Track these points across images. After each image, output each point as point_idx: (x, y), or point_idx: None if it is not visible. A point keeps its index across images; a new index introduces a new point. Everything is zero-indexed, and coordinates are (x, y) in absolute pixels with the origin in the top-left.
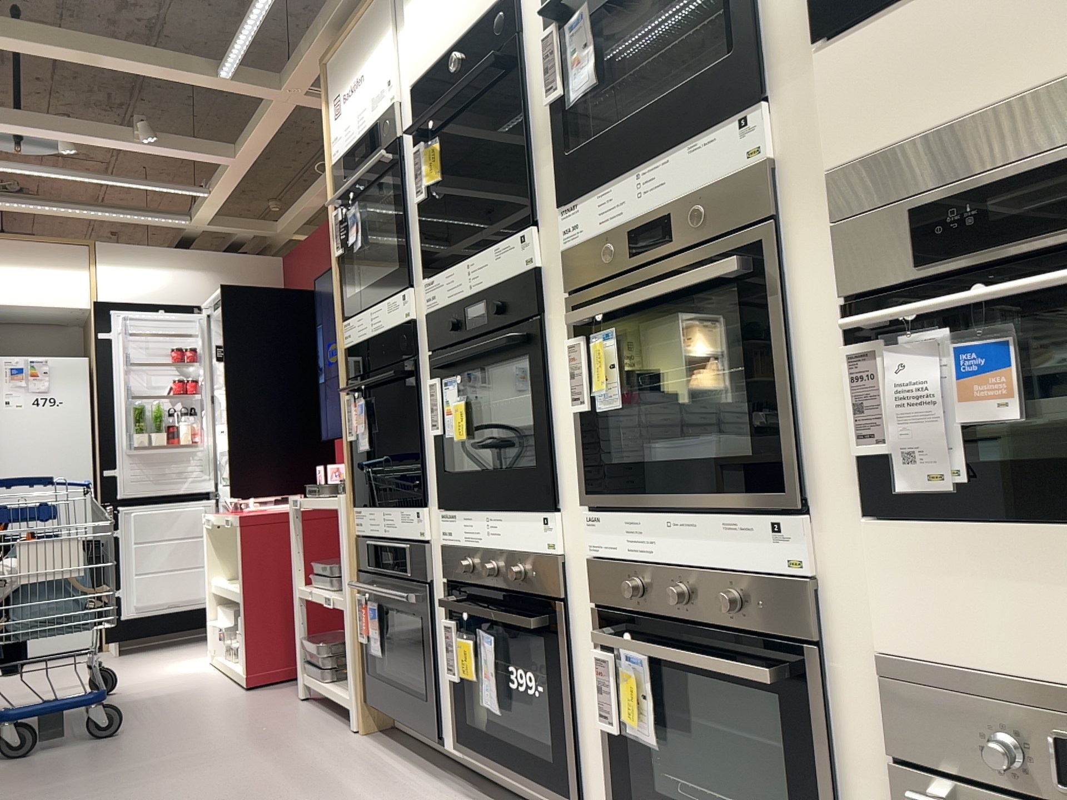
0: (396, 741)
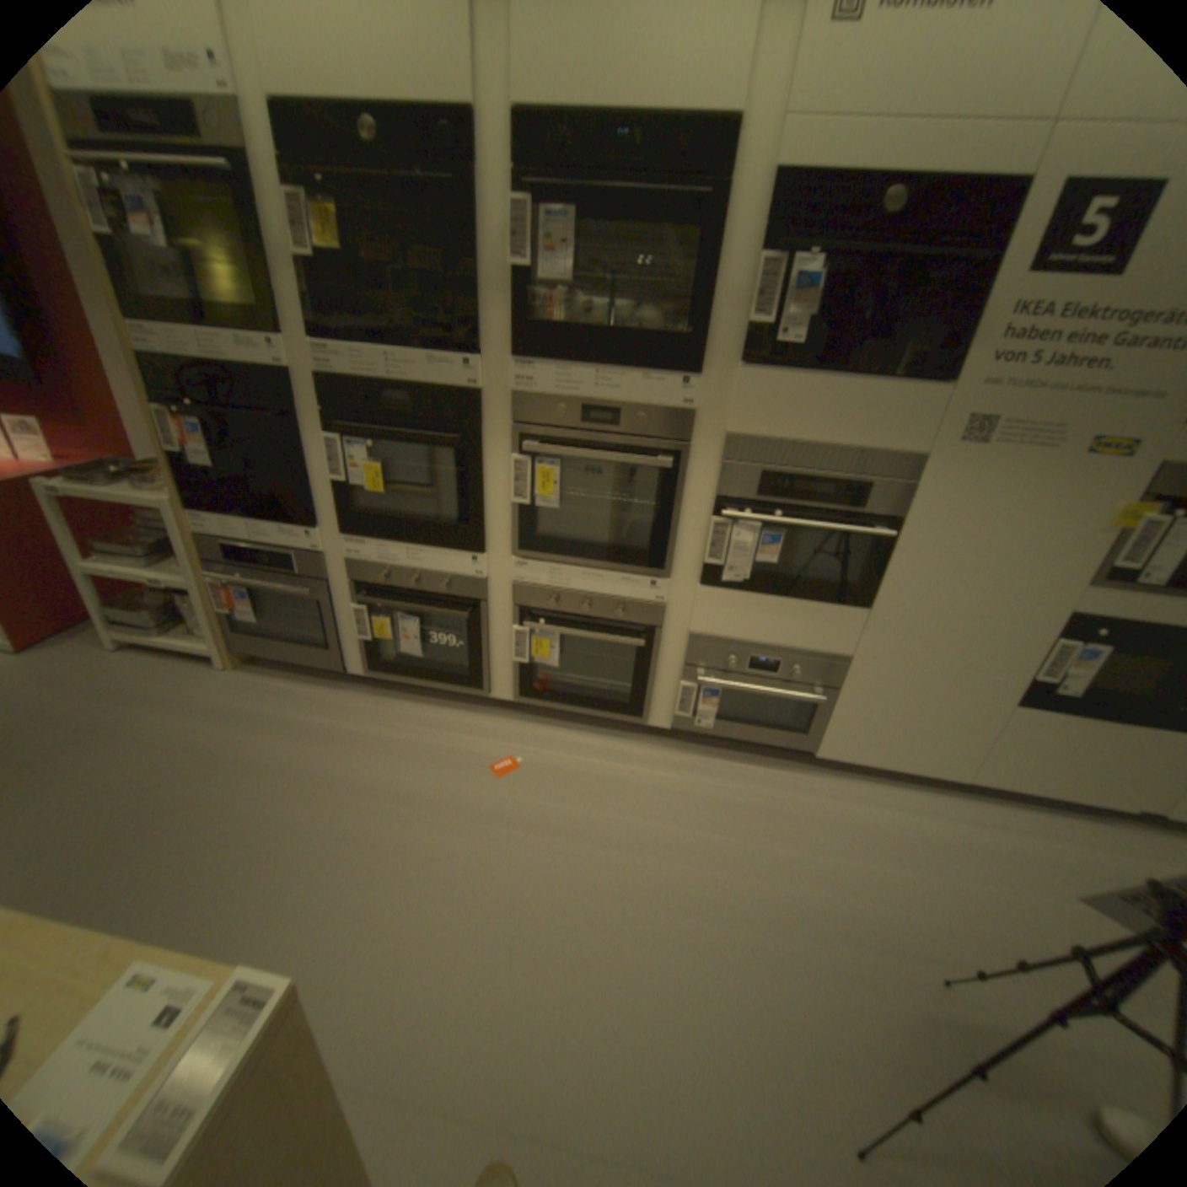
0: (271, 672)
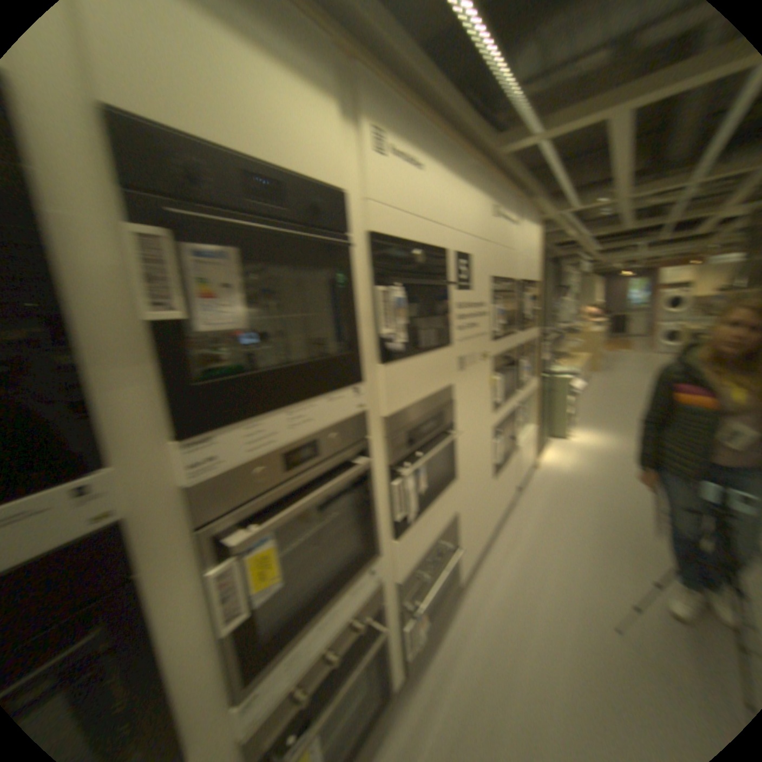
0: None
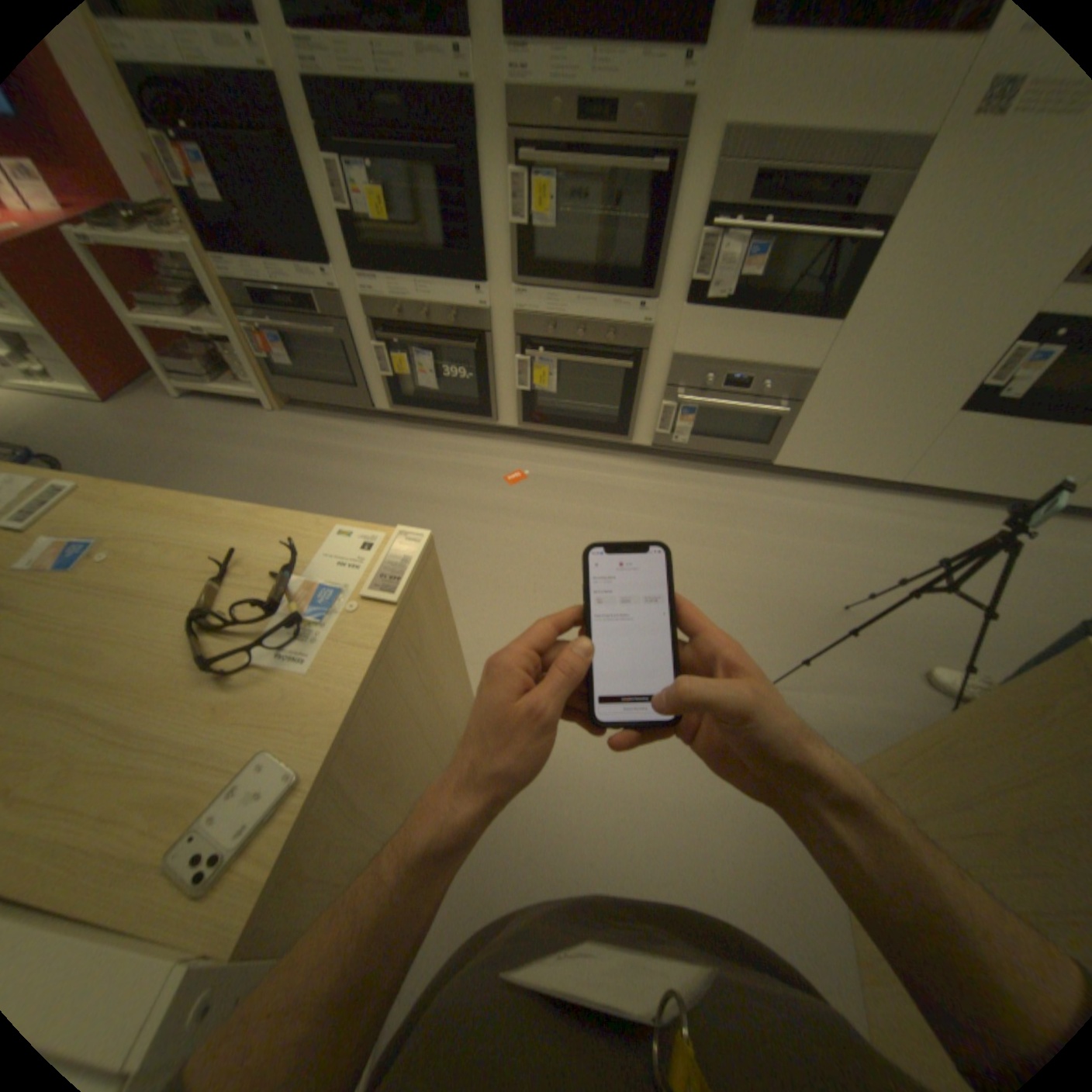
0: (310, 412)
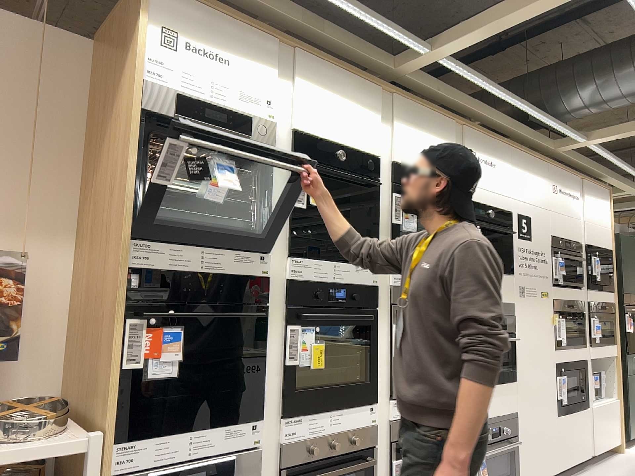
0: None
